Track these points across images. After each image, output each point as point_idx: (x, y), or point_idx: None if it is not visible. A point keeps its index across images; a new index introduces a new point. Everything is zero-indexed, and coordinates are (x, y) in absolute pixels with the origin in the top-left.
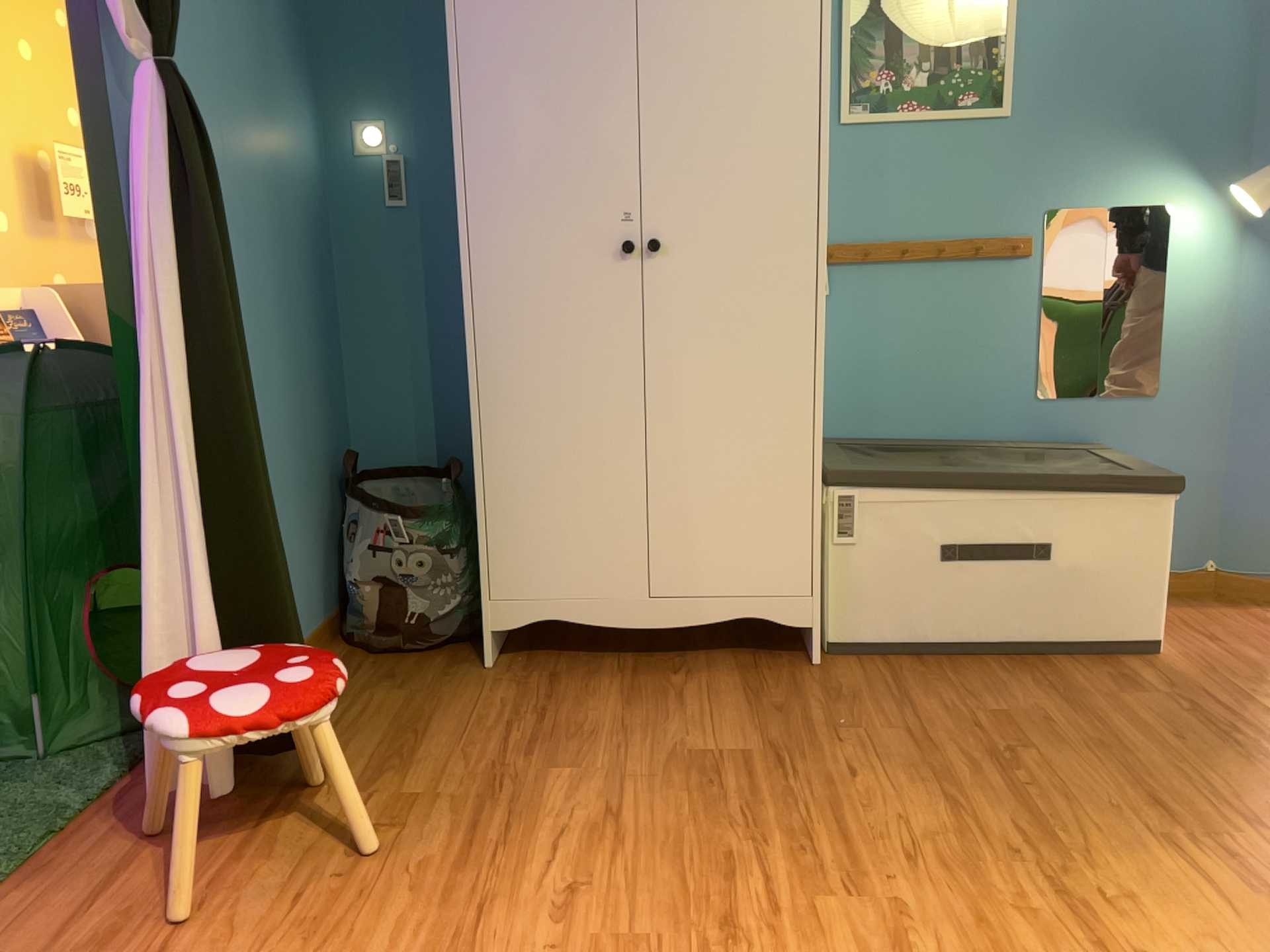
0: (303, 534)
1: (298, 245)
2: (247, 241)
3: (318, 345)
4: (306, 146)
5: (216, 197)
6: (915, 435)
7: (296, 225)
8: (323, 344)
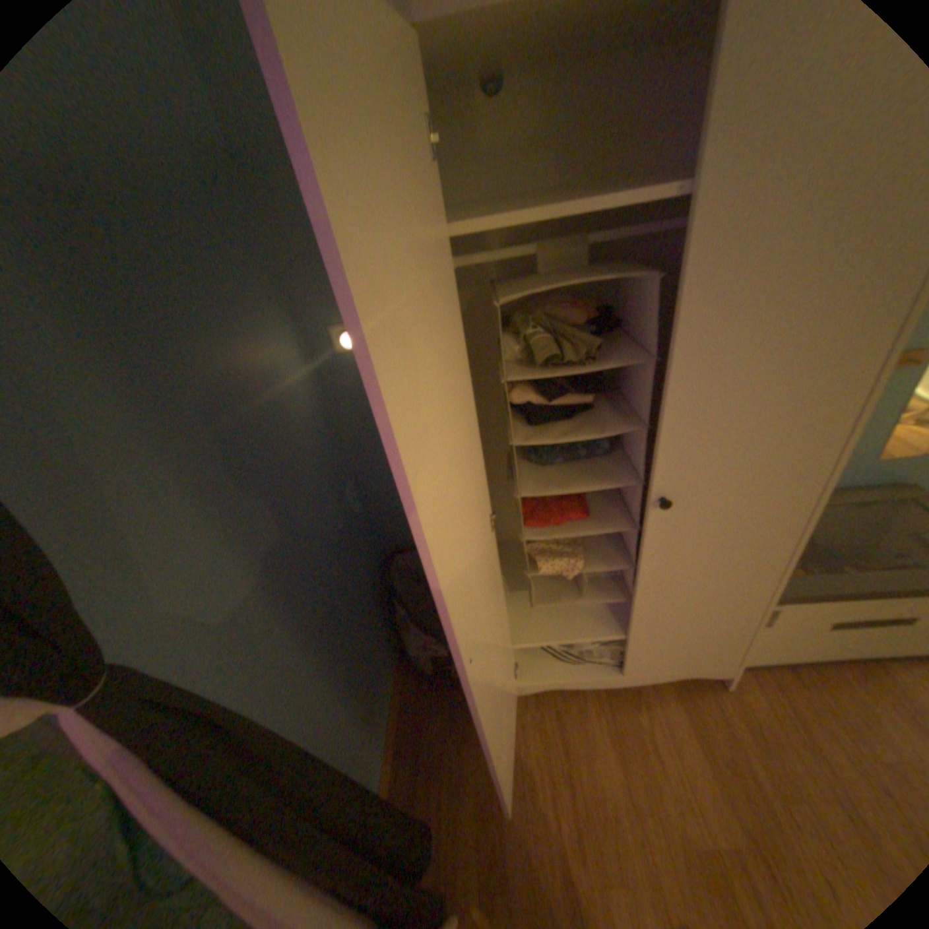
0: (376, 647)
1: (316, 473)
2: (281, 545)
3: (349, 517)
4: (294, 379)
5: (255, 742)
6: None
7: (310, 459)
8: (352, 511)
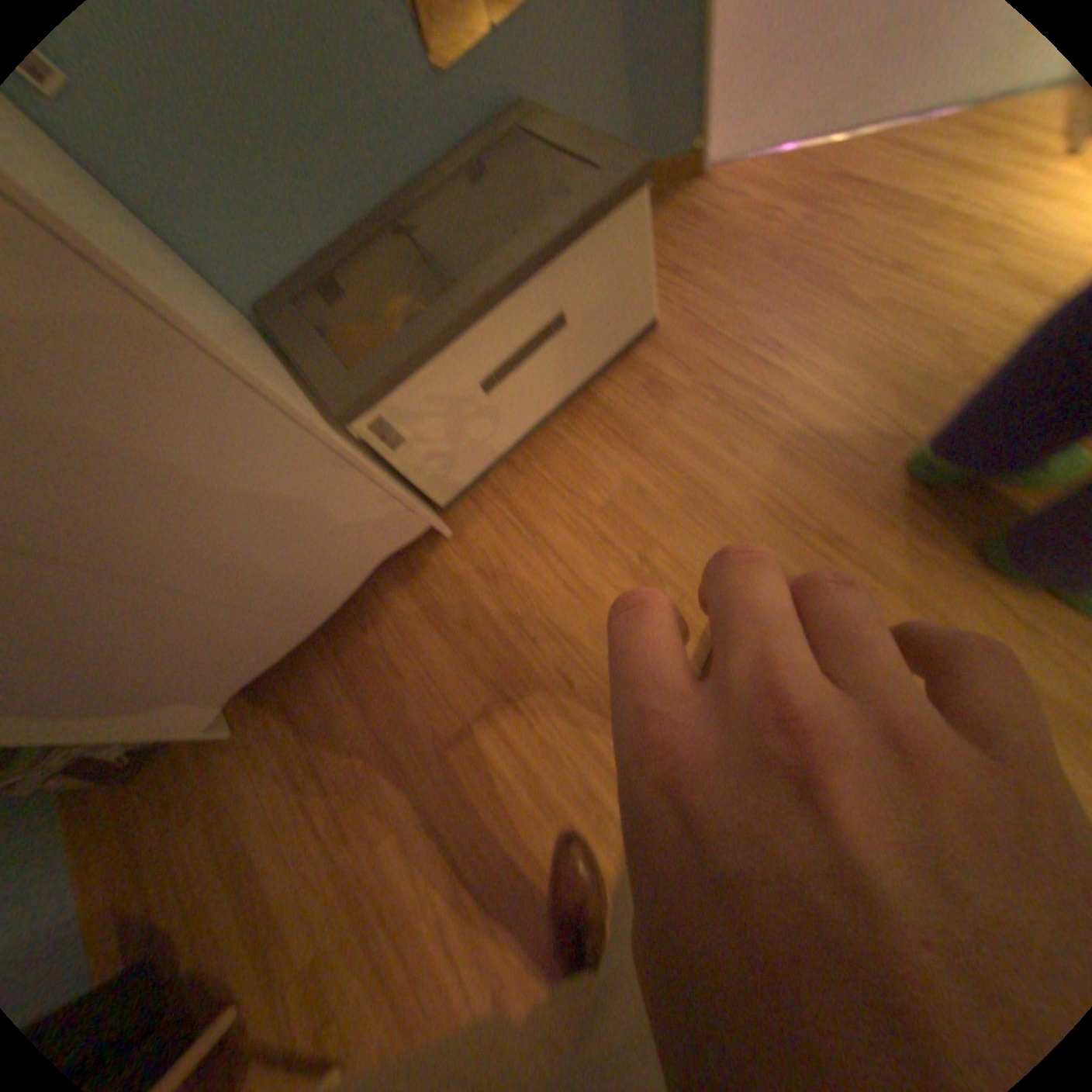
0: None
1: None
2: None
3: None
4: None
5: None
6: (347, 213)
7: None
8: None
